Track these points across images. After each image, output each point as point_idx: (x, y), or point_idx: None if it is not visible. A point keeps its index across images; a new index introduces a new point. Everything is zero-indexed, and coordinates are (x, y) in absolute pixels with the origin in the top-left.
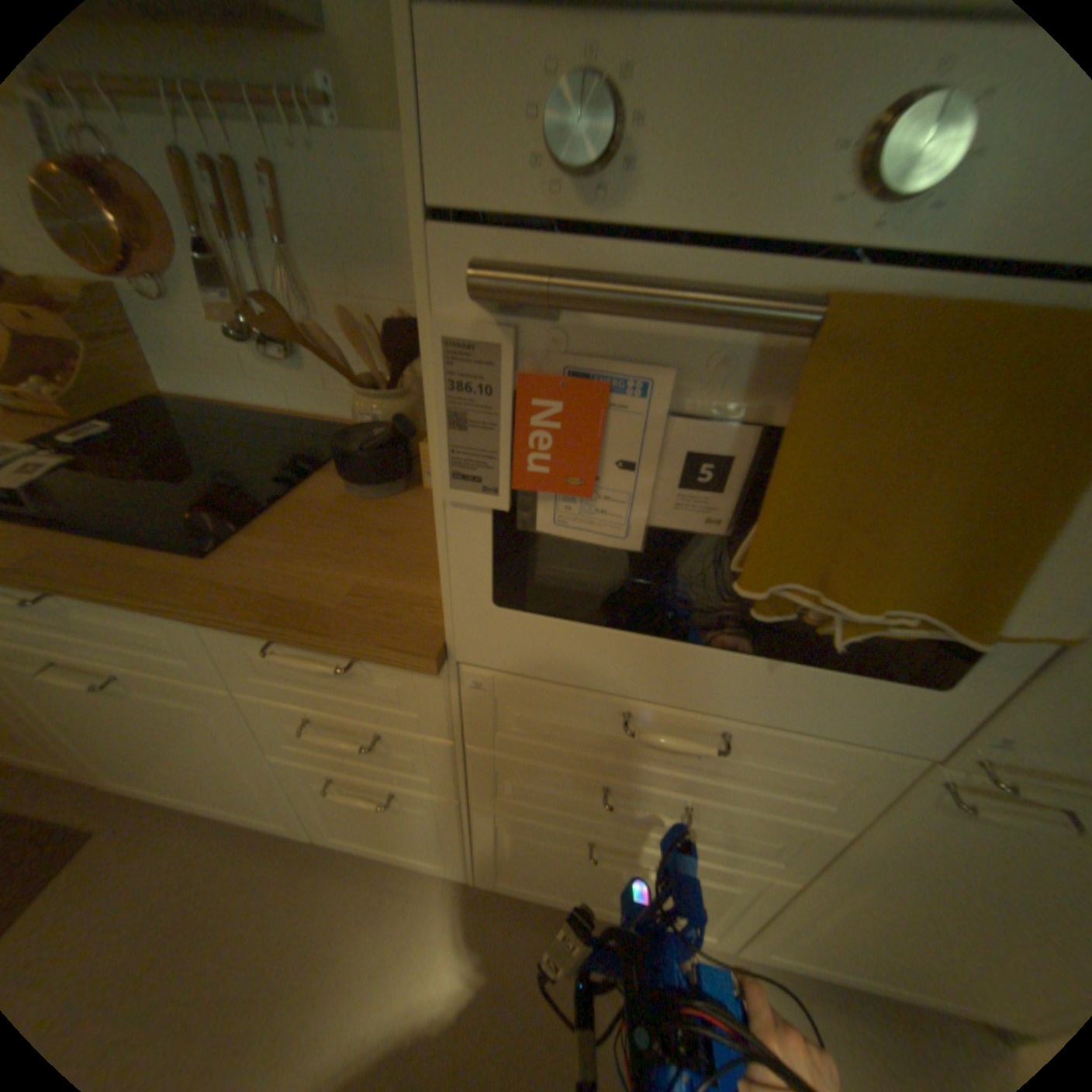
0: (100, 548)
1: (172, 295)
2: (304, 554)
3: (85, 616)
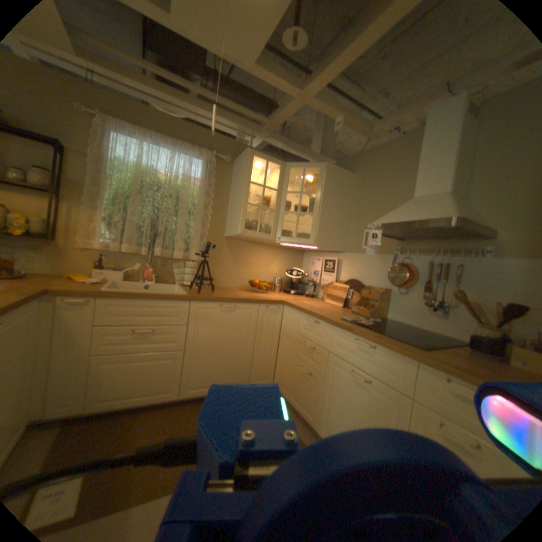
0: (394, 340)
1: (409, 293)
2: (462, 362)
3: (379, 357)
